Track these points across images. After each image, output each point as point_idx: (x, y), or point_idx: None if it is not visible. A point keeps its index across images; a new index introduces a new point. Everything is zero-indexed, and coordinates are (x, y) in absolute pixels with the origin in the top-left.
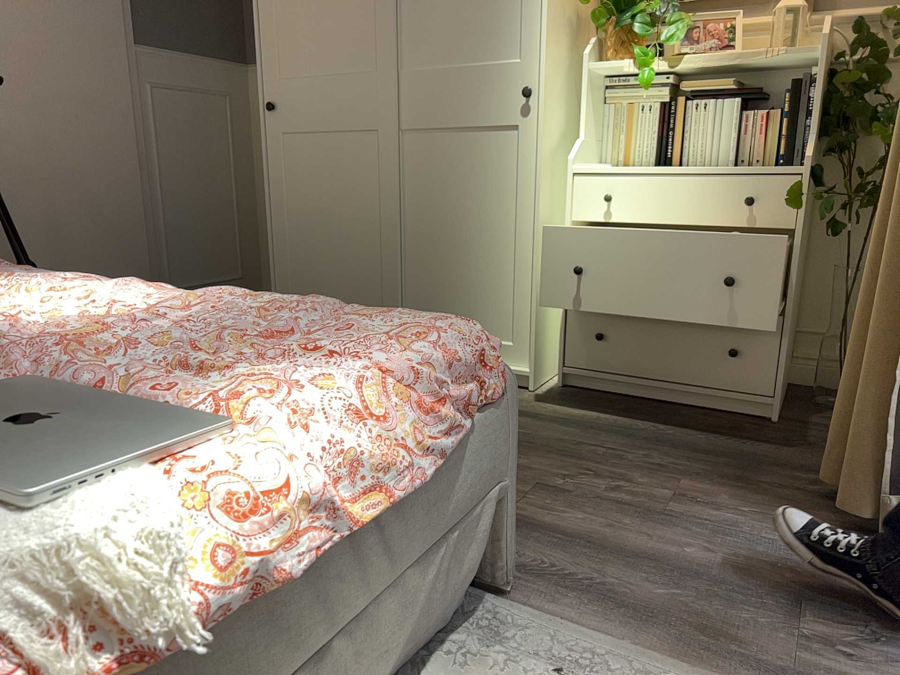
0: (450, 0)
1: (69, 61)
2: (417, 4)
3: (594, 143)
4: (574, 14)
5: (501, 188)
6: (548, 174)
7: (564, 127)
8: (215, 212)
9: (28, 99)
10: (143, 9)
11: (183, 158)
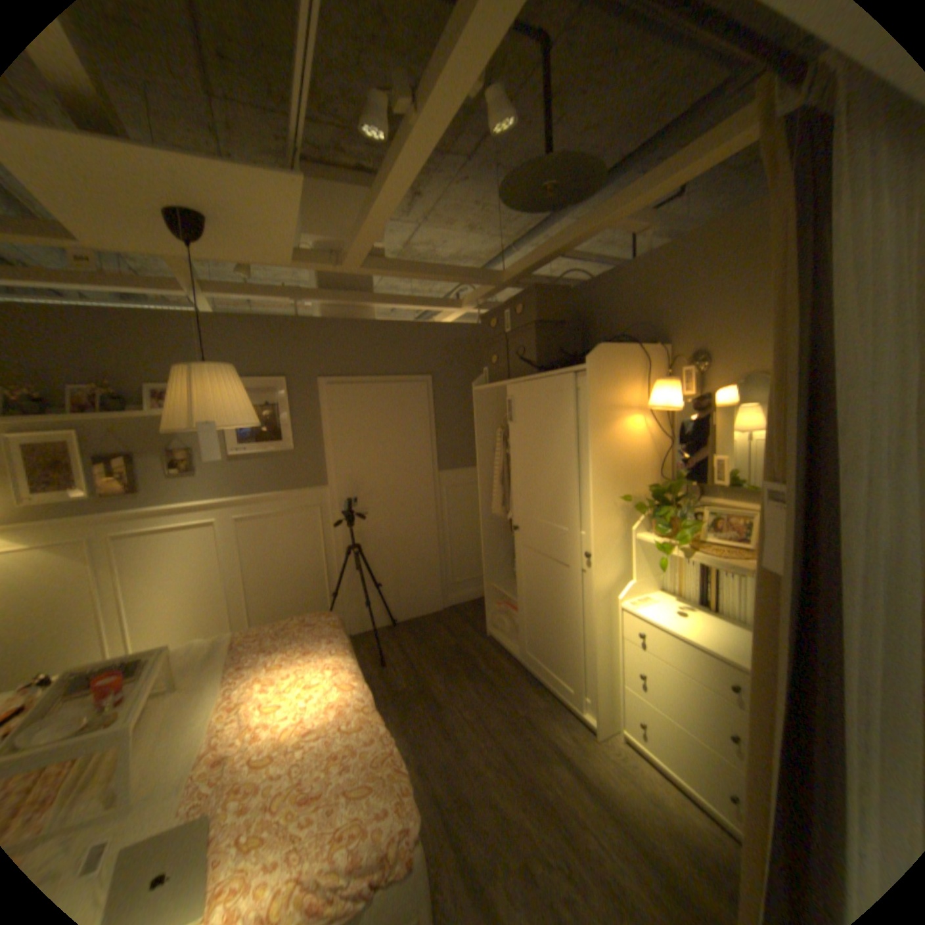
0: (551, 488)
1: (402, 490)
2: (537, 485)
3: (648, 582)
4: (625, 503)
5: (578, 604)
6: (600, 608)
7: (619, 573)
8: (475, 543)
9: (383, 510)
10: (440, 455)
11: (458, 520)
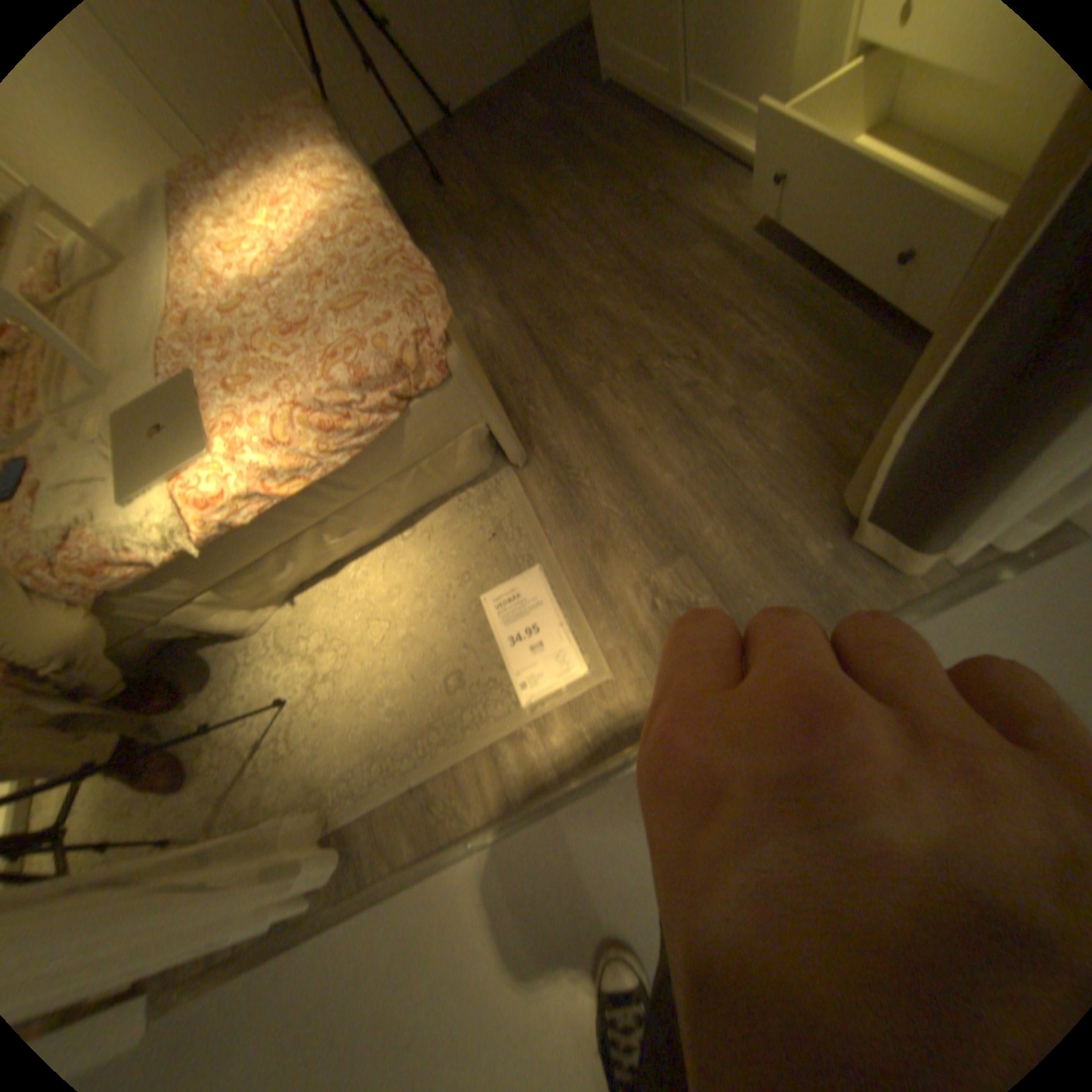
0: None
1: None
2: None
3: None
4: None
5: None
6: None
7: None
8: None
9: None
10: None
11: None
